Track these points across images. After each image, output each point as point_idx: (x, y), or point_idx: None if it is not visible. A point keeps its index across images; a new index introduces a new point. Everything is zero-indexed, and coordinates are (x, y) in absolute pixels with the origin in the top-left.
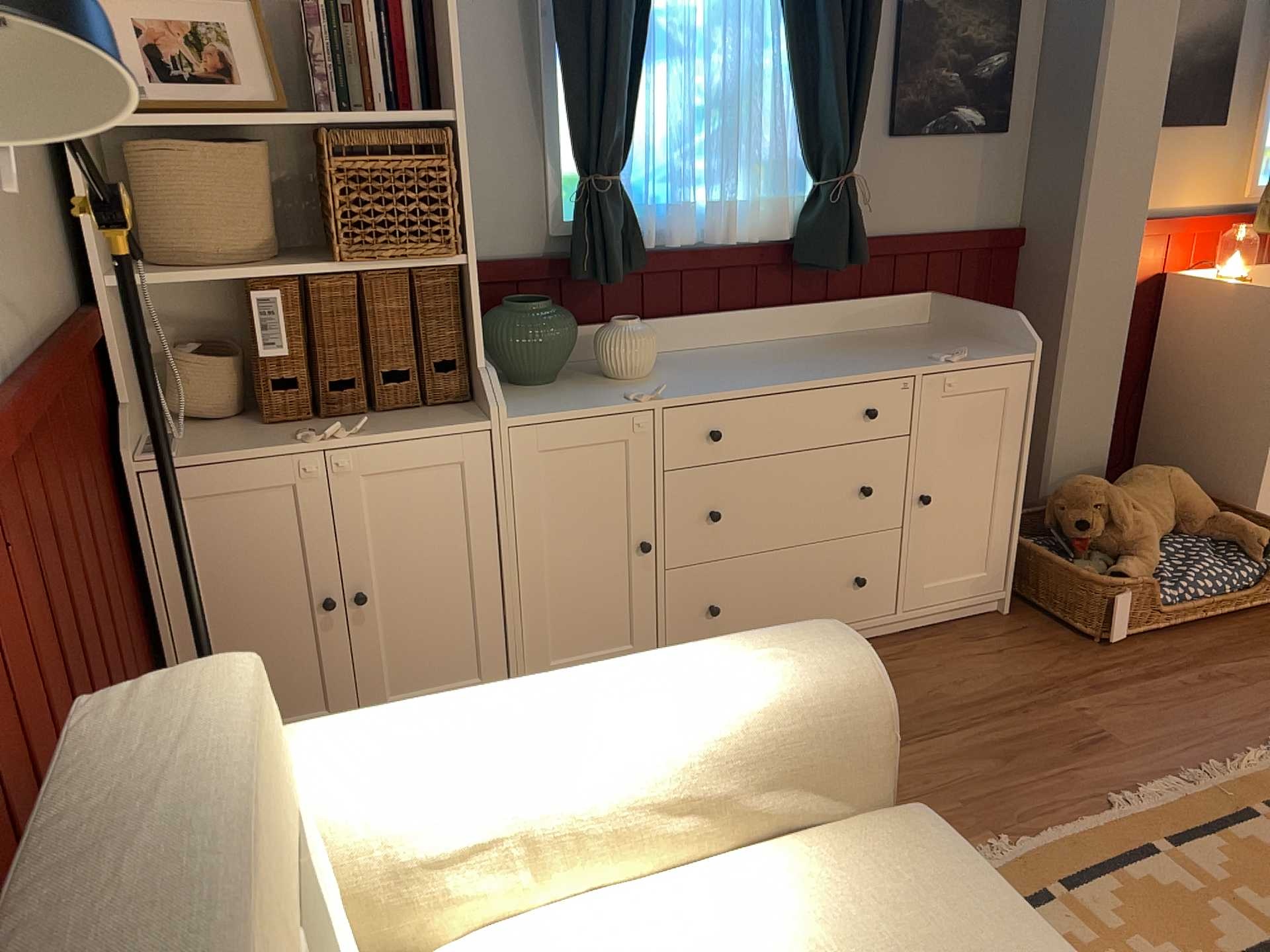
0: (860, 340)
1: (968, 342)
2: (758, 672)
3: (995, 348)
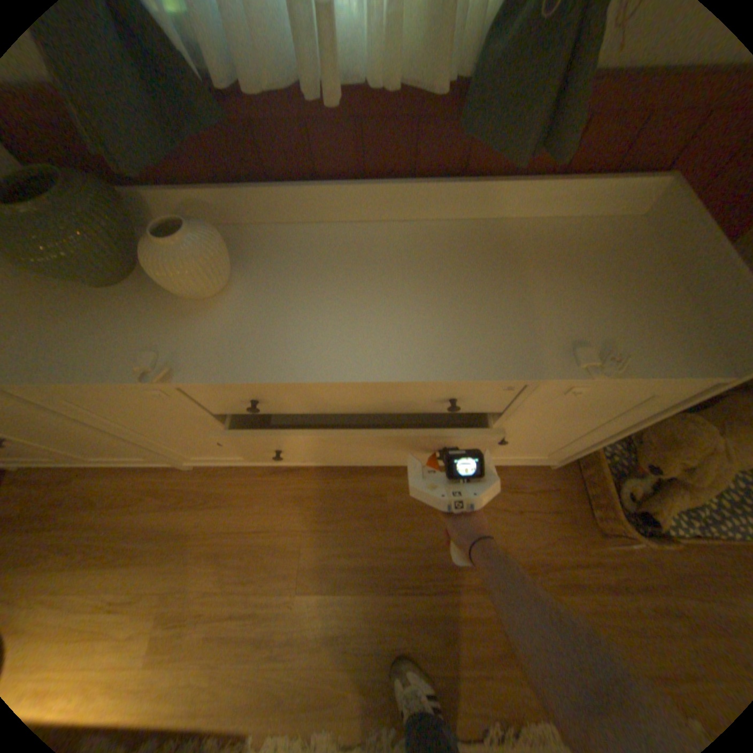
0: (528, 243)
1: (666, 288)
2: None
3: (693, 328)
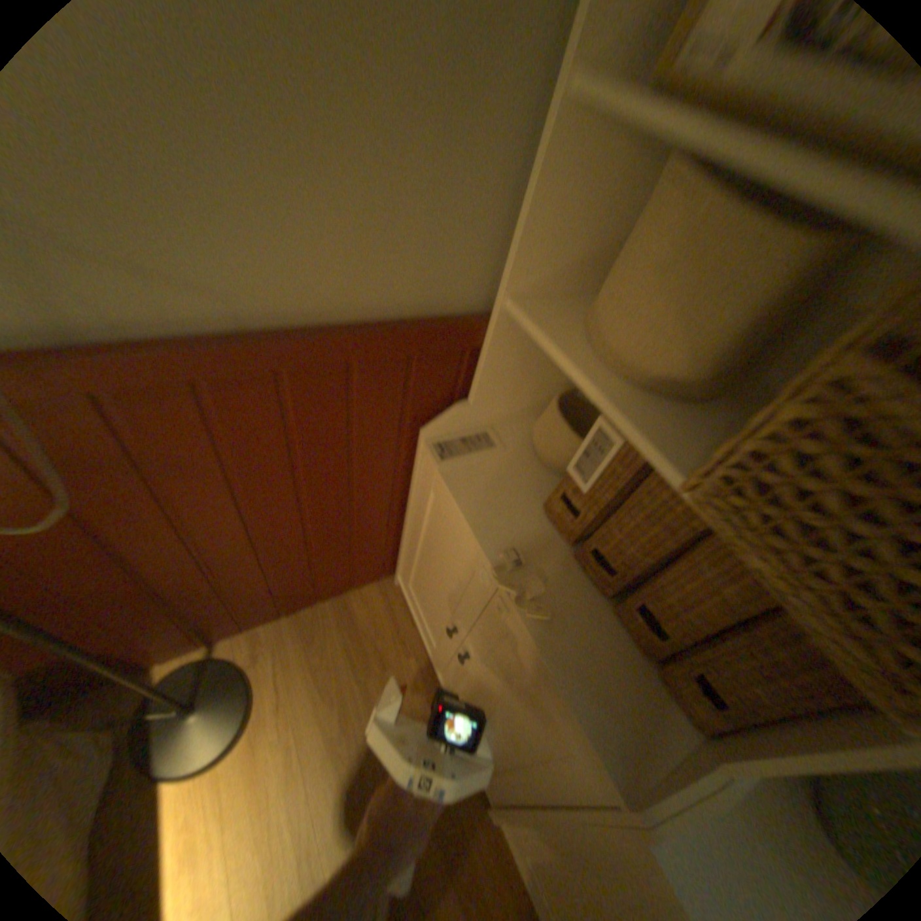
0: None
1: None
2: None
3: None
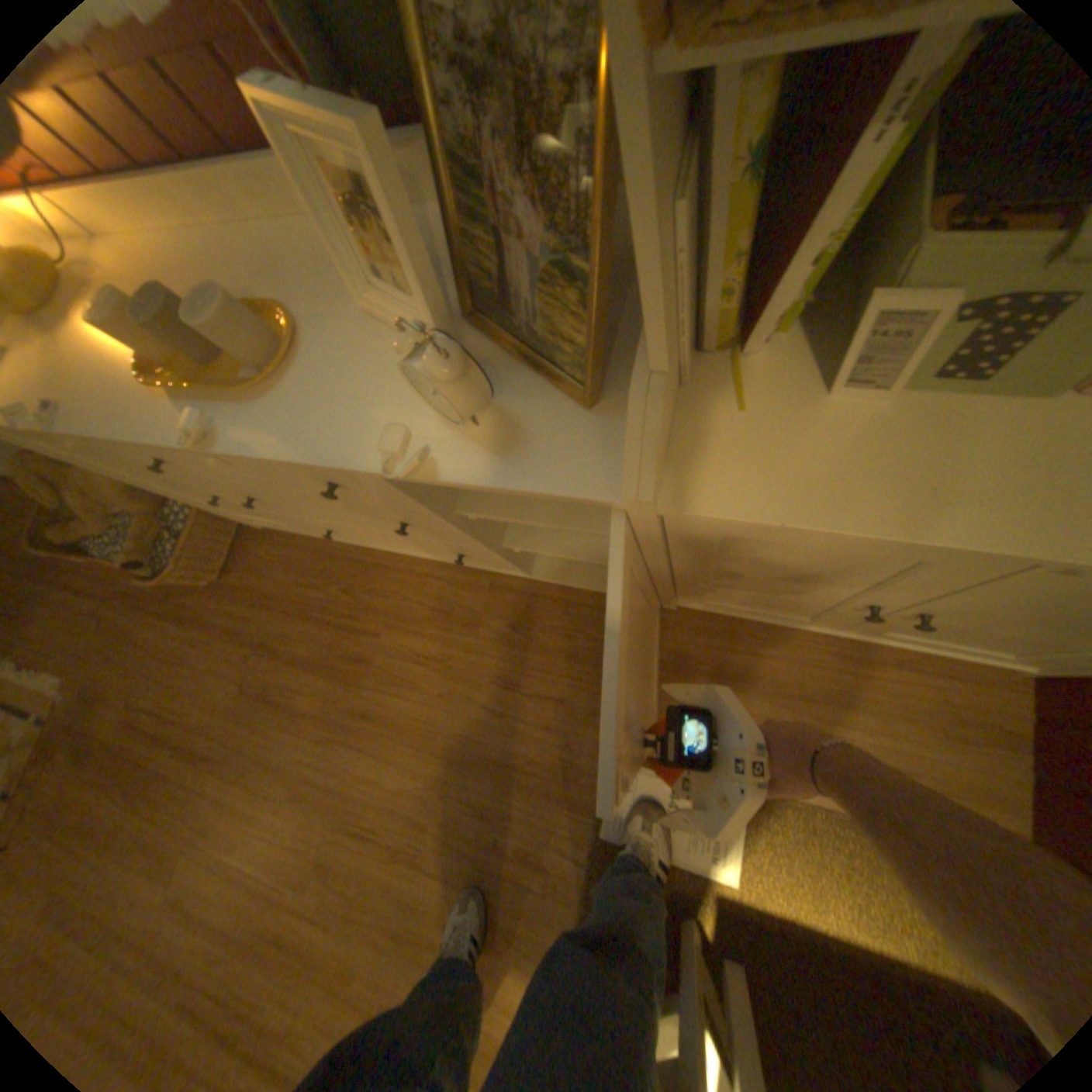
0: None
1: None
2: None
3: None
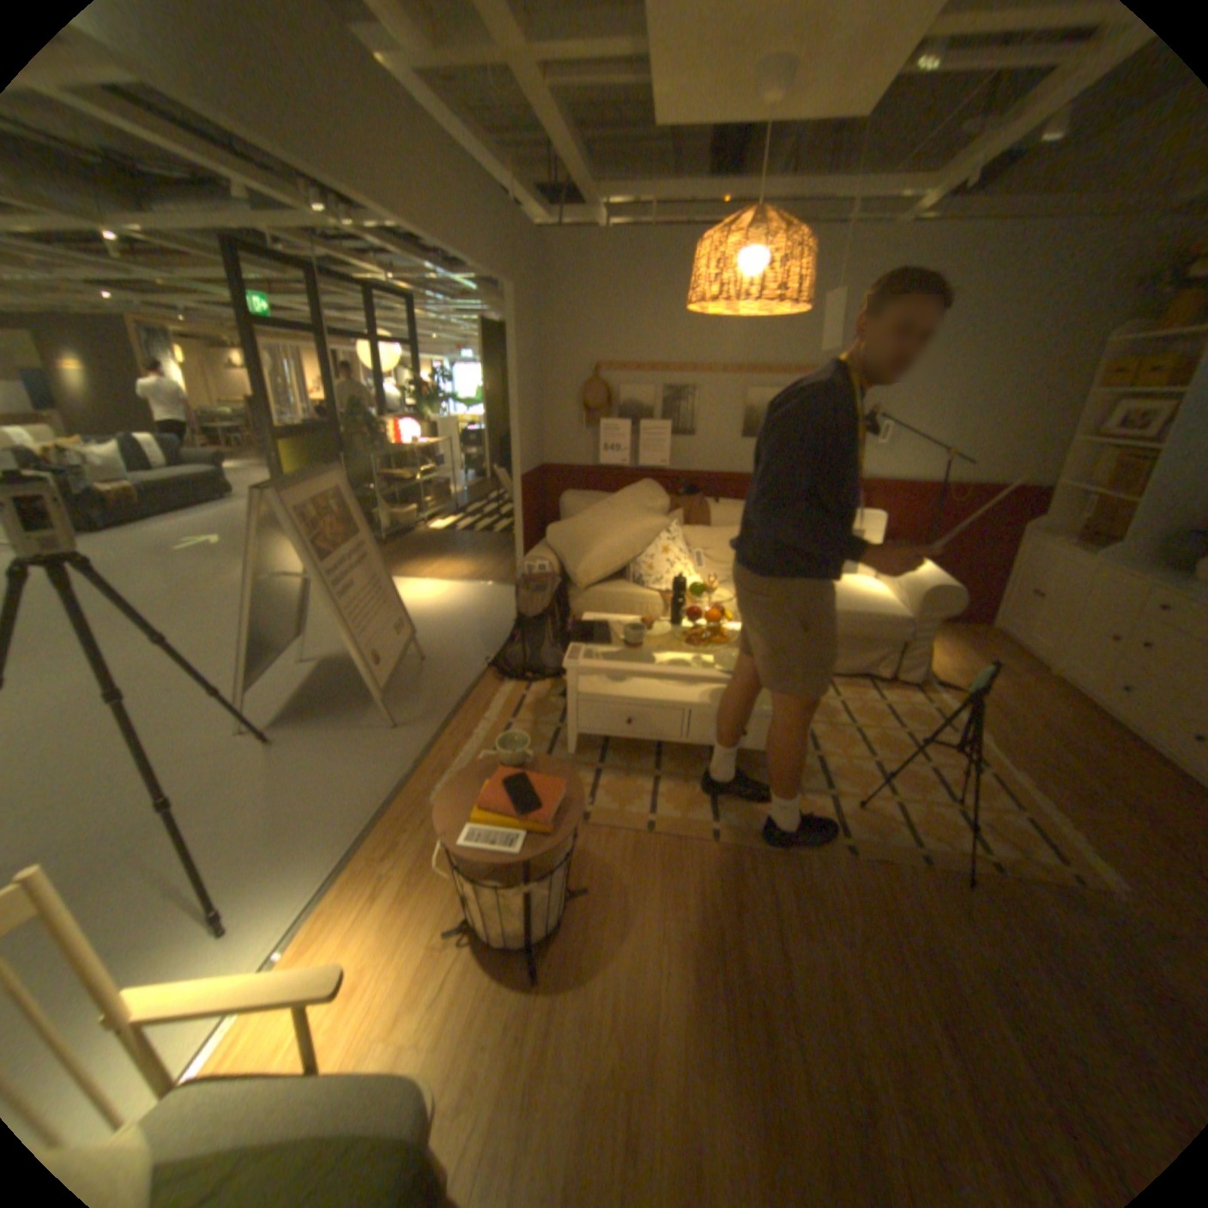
0: None
1: None
2: (929, 576)
3: None
